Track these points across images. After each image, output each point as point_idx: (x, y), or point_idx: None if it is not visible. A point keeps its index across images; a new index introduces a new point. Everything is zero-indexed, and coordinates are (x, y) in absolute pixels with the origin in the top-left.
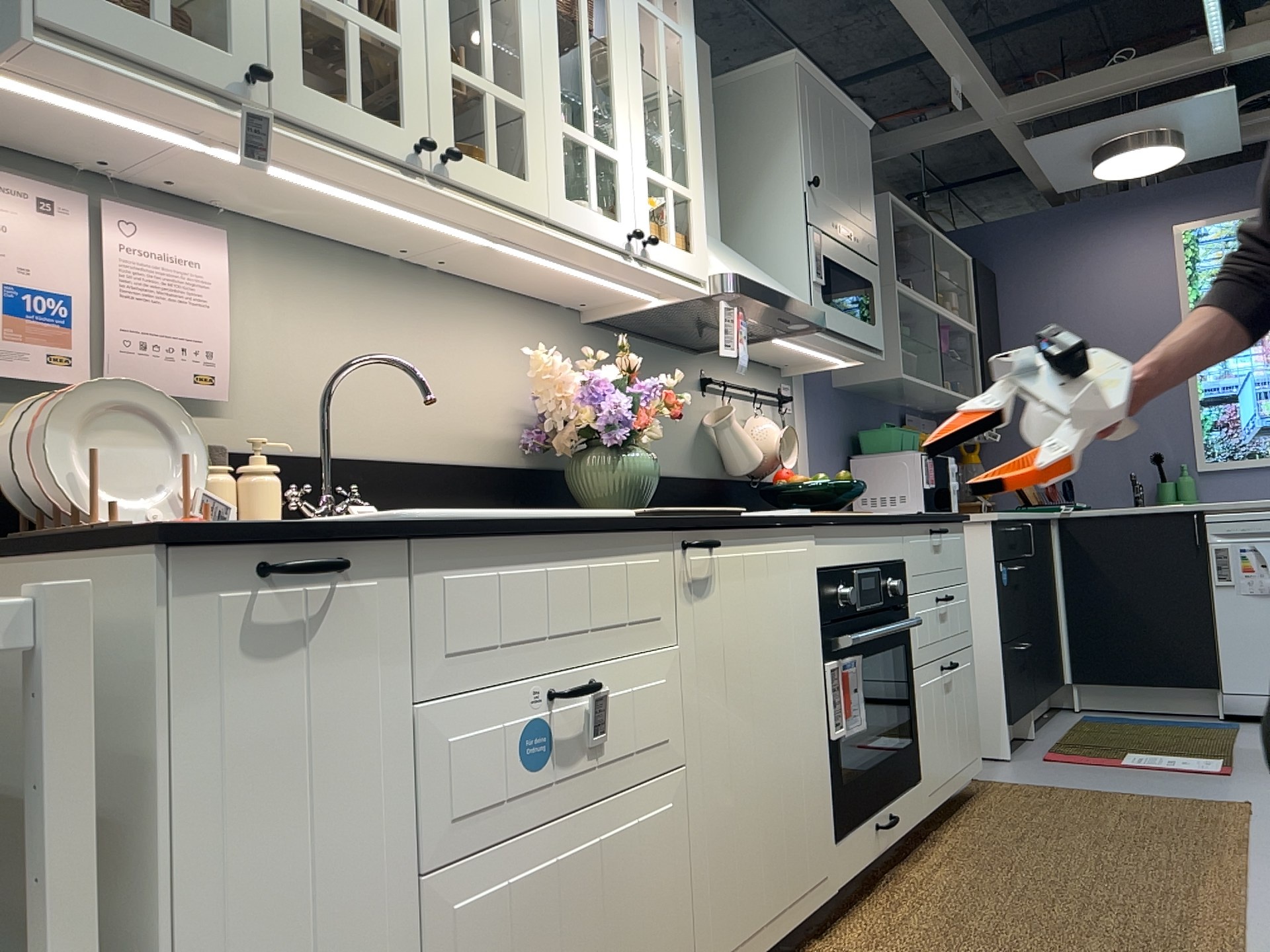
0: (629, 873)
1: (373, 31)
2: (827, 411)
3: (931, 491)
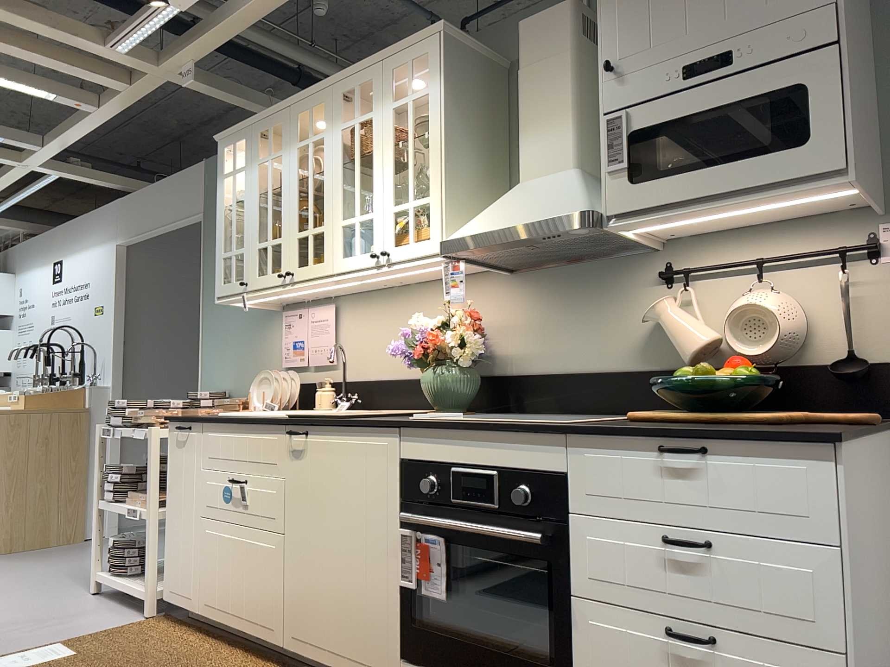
0: (255, 561)
1: (273, 243)
2: None
3: None
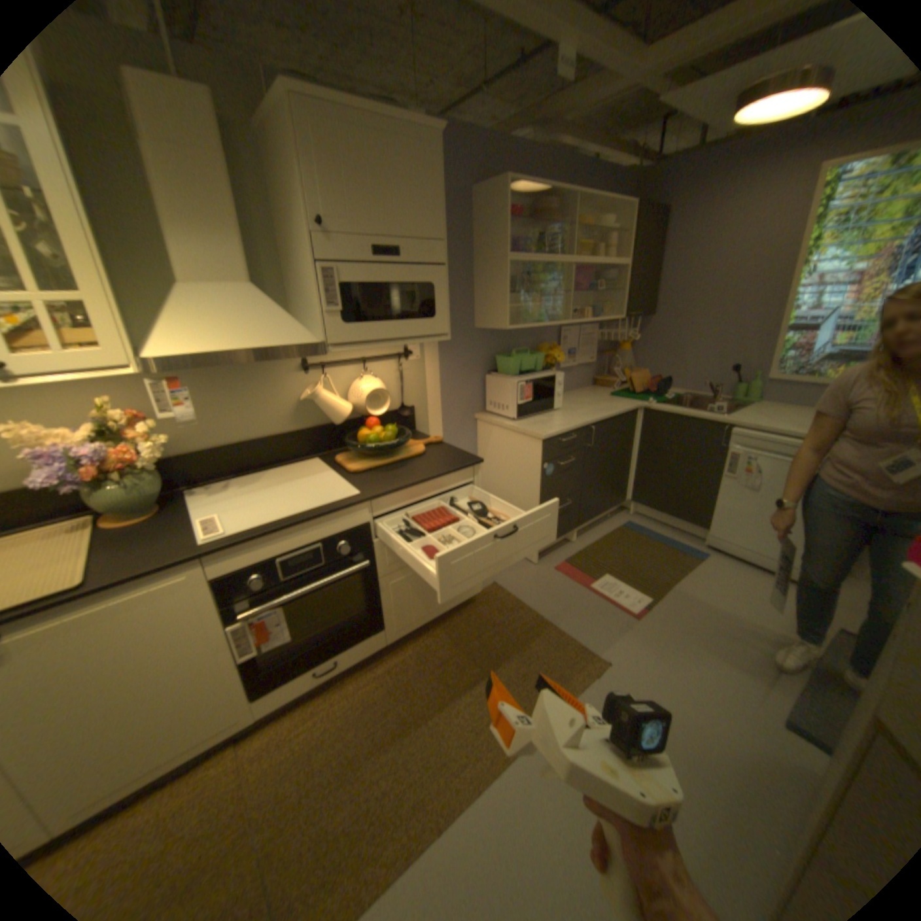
0: None
1: None
2: (462, 347)
3: (523, 405)
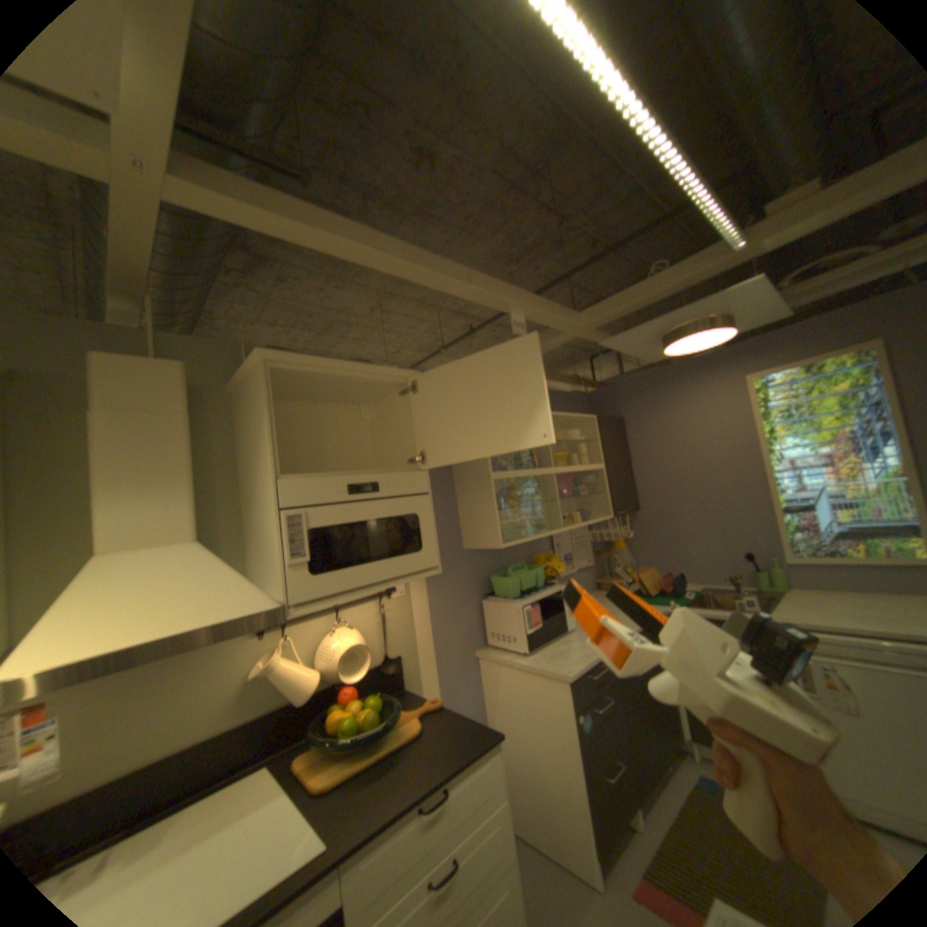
0: None
1: None
2: (451, 573)
3: (533, 634)
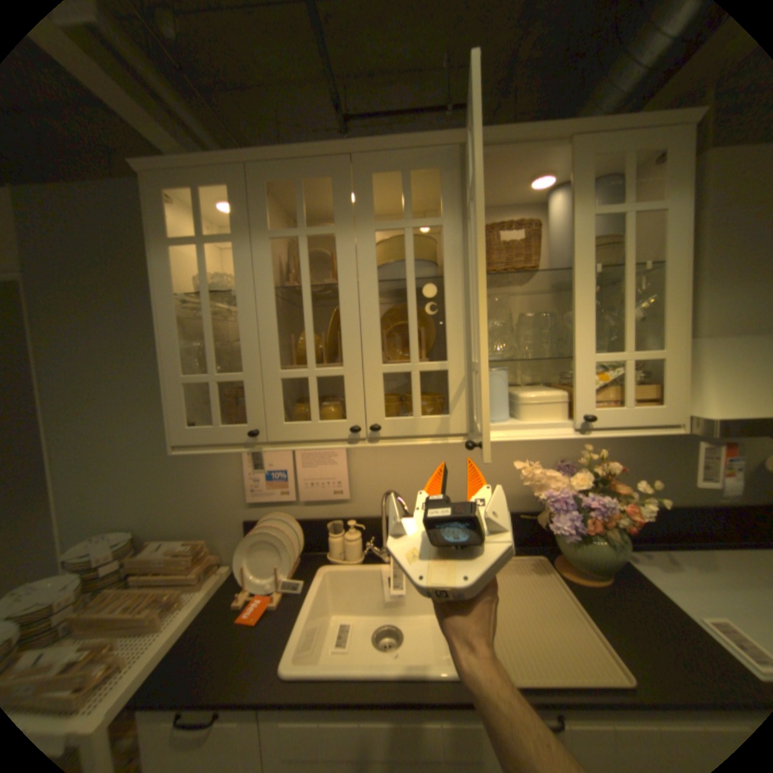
0: None
1: (325, 373)
2: None
3: None
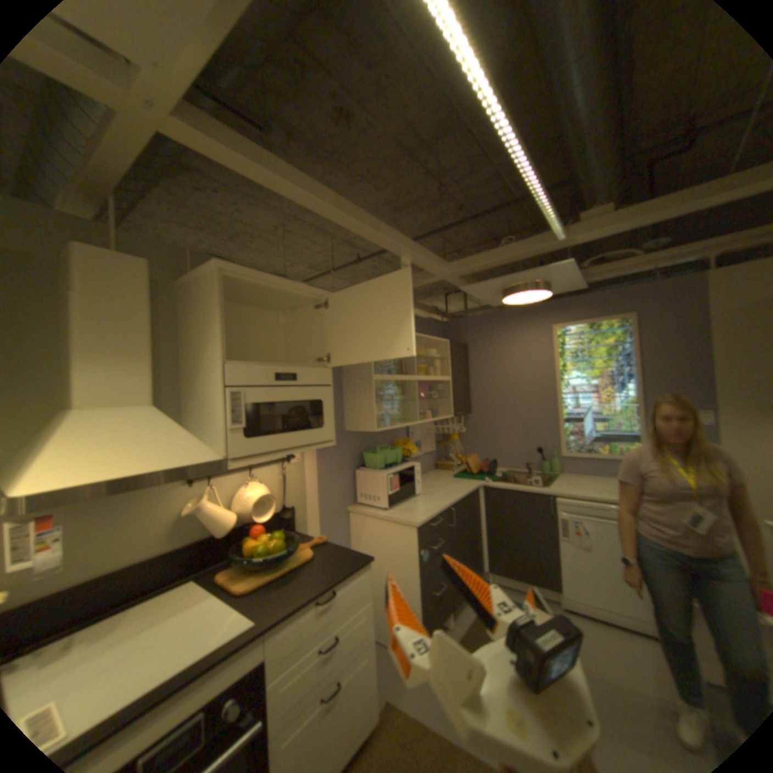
0: None
1: None
2: (336, 448)
3: (393, 495)
